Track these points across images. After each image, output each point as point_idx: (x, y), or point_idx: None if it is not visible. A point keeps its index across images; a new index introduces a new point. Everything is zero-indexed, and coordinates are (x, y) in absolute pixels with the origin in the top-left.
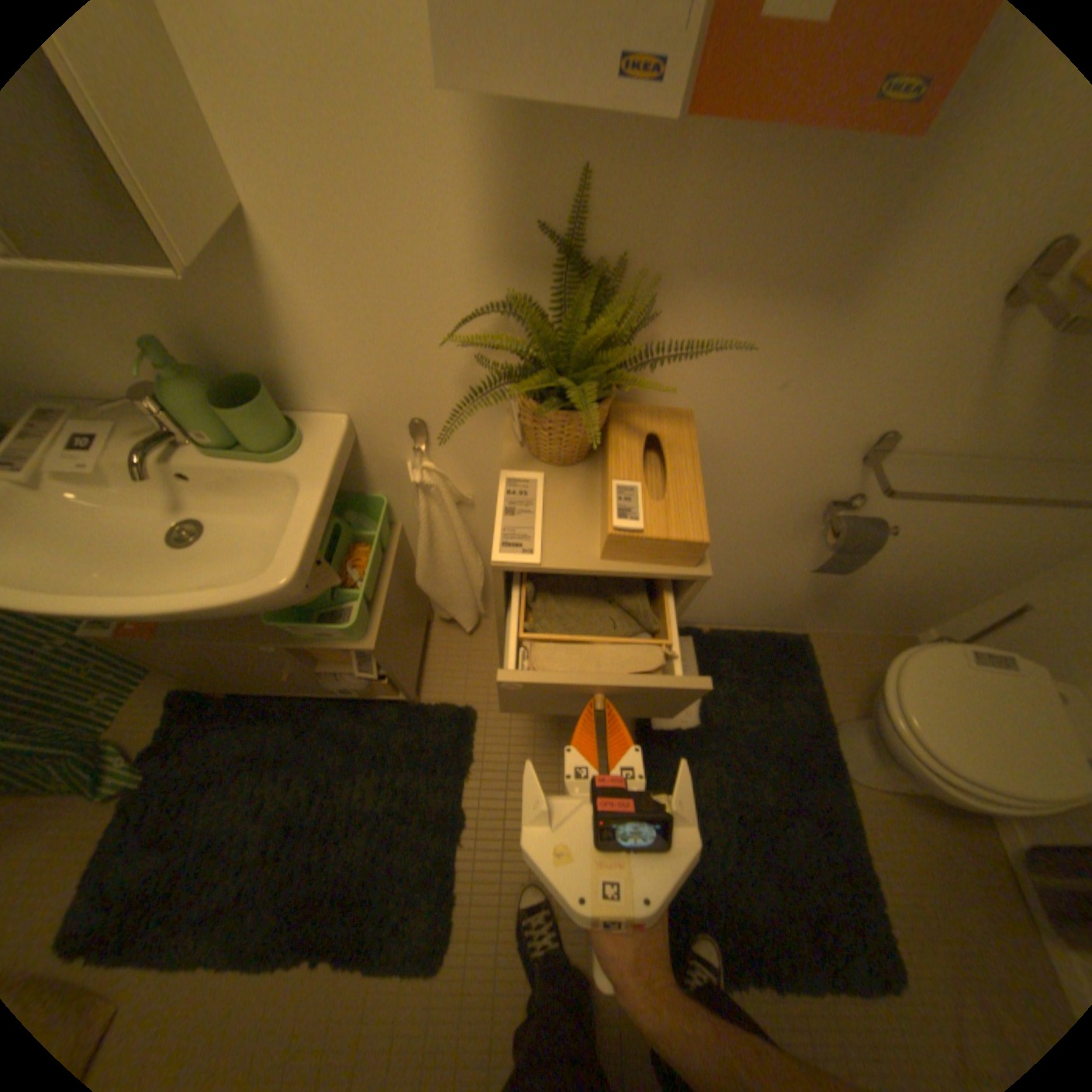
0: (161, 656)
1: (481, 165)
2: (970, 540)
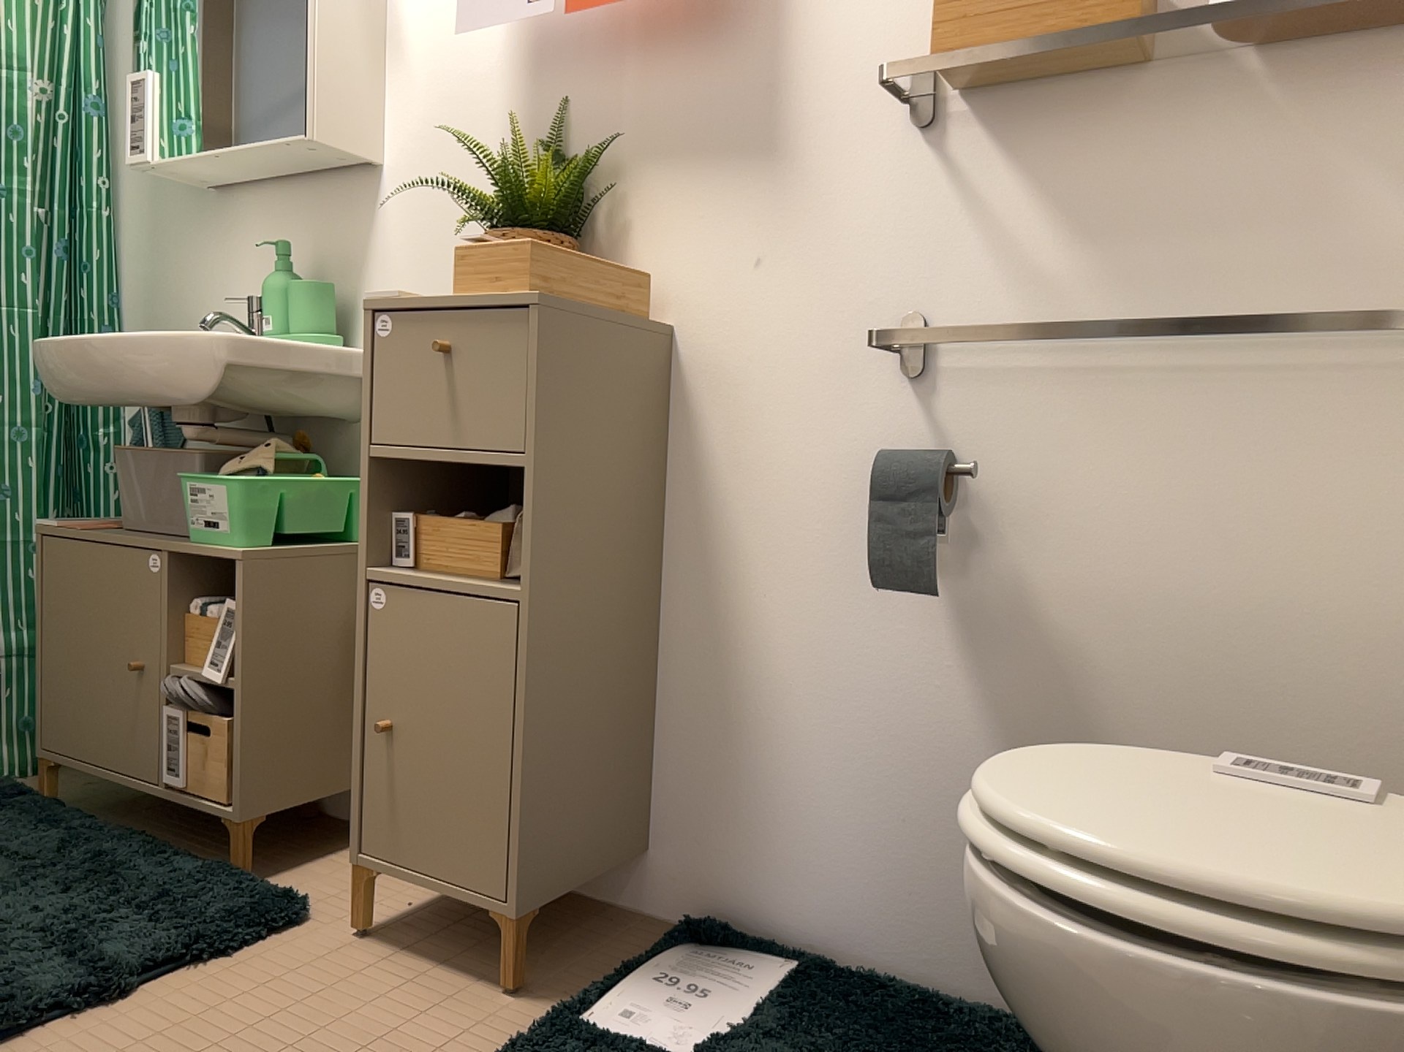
0: (65, 589)
1: (509, 115)
2: (1254, 599)
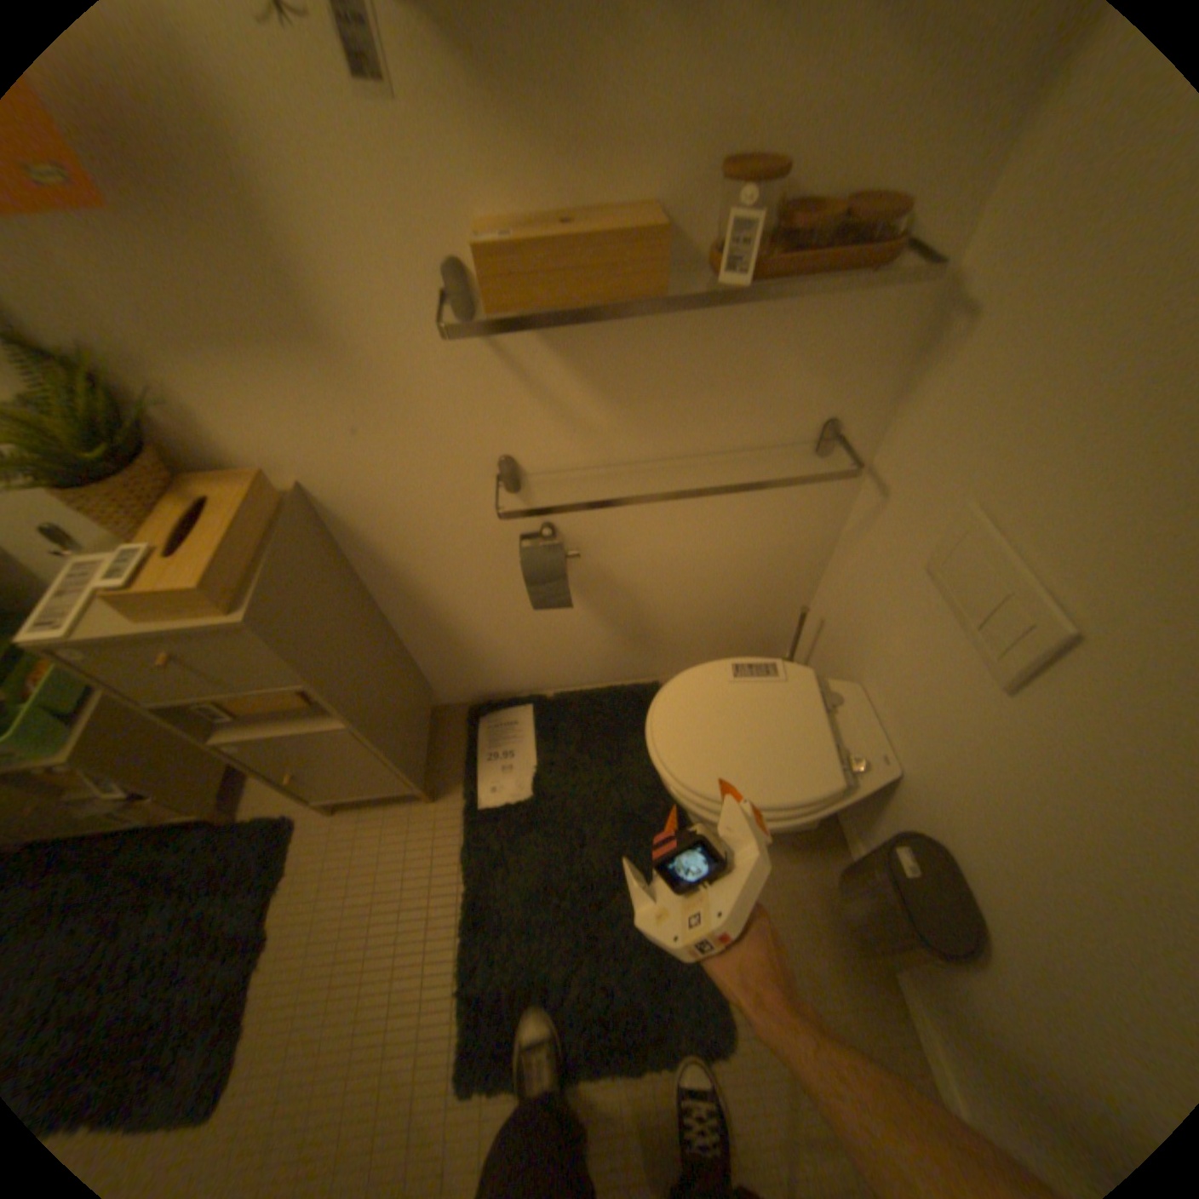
0: None
1: None
2: (710, 553)
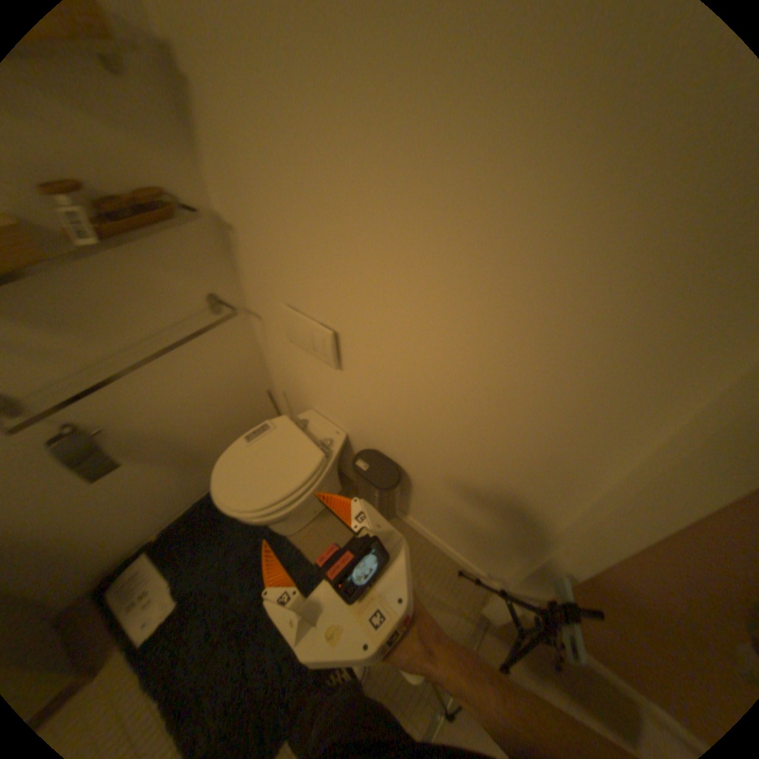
0: None
1: None
2: (194, 390)
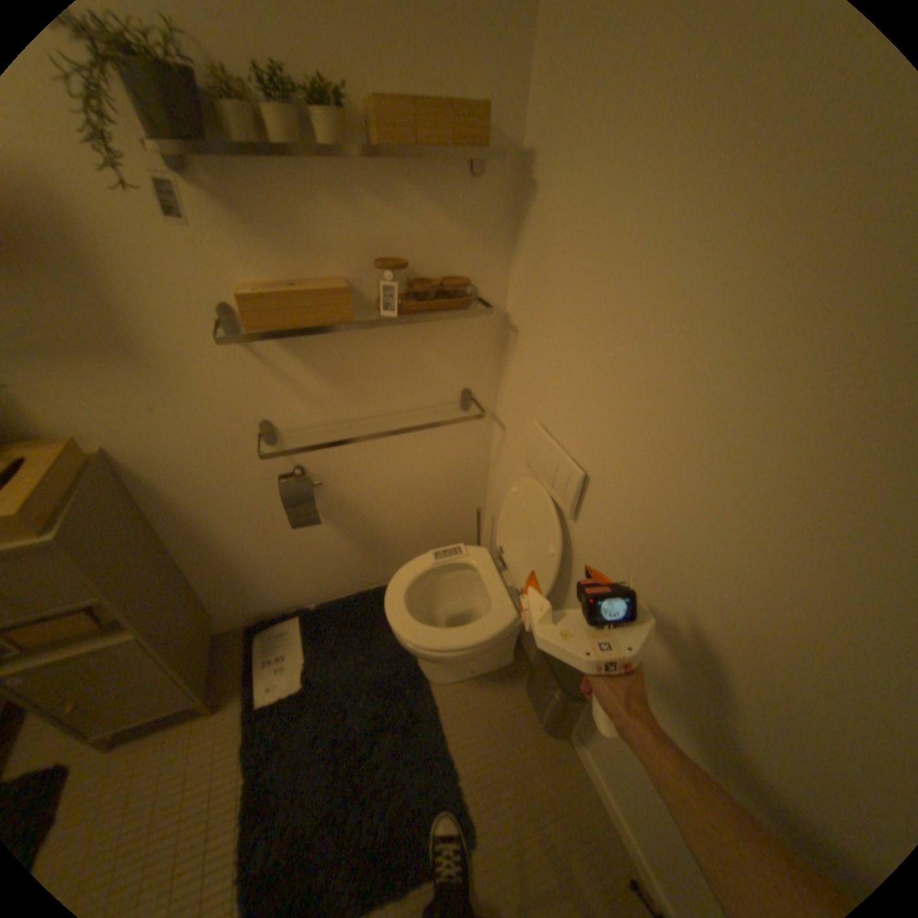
0: None
1: None
2: (412, 478)
